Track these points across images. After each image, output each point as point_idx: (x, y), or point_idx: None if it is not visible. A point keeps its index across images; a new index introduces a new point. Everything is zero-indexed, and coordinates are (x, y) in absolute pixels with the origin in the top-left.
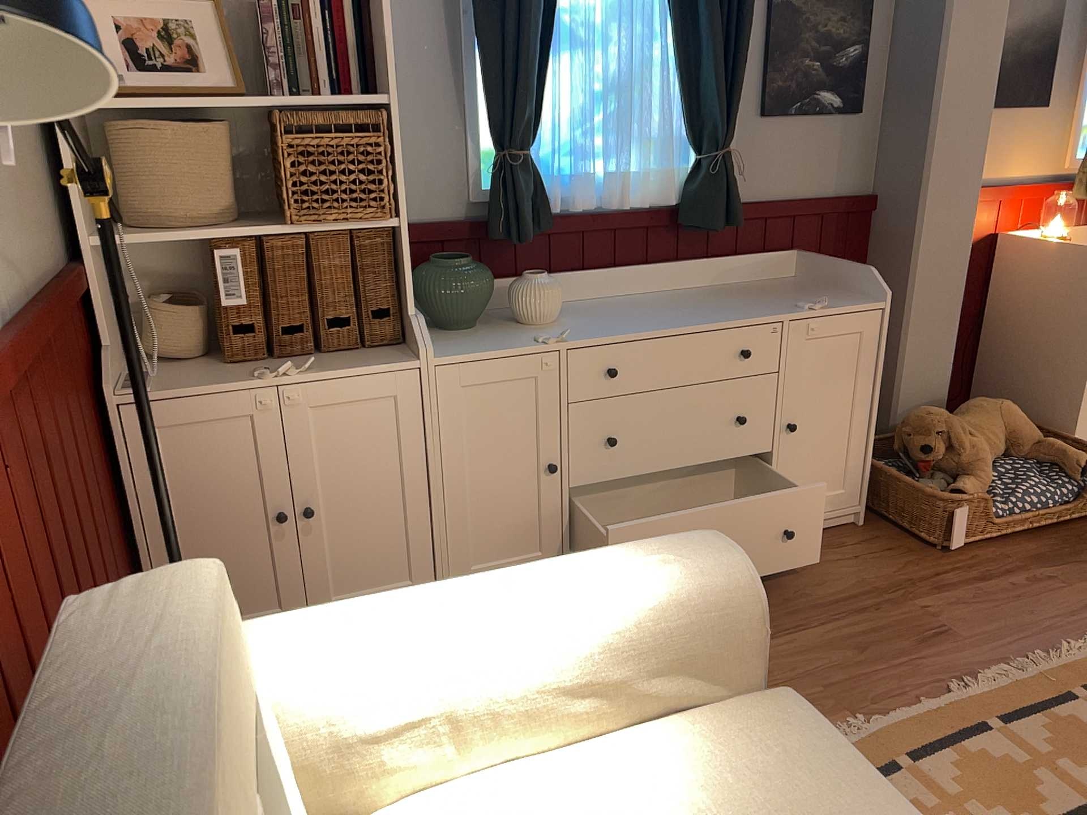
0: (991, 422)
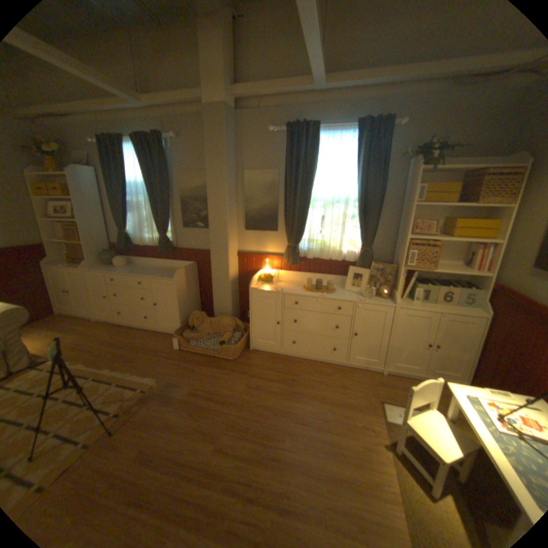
0: (217, 322)
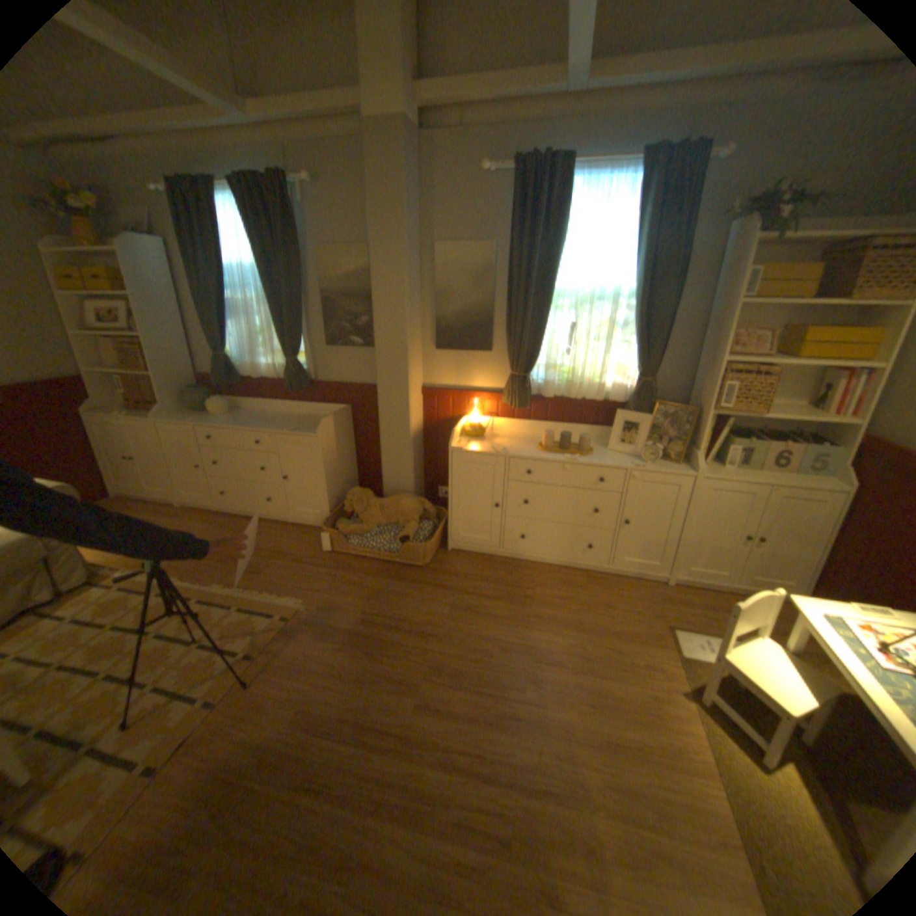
0: (393, 505)
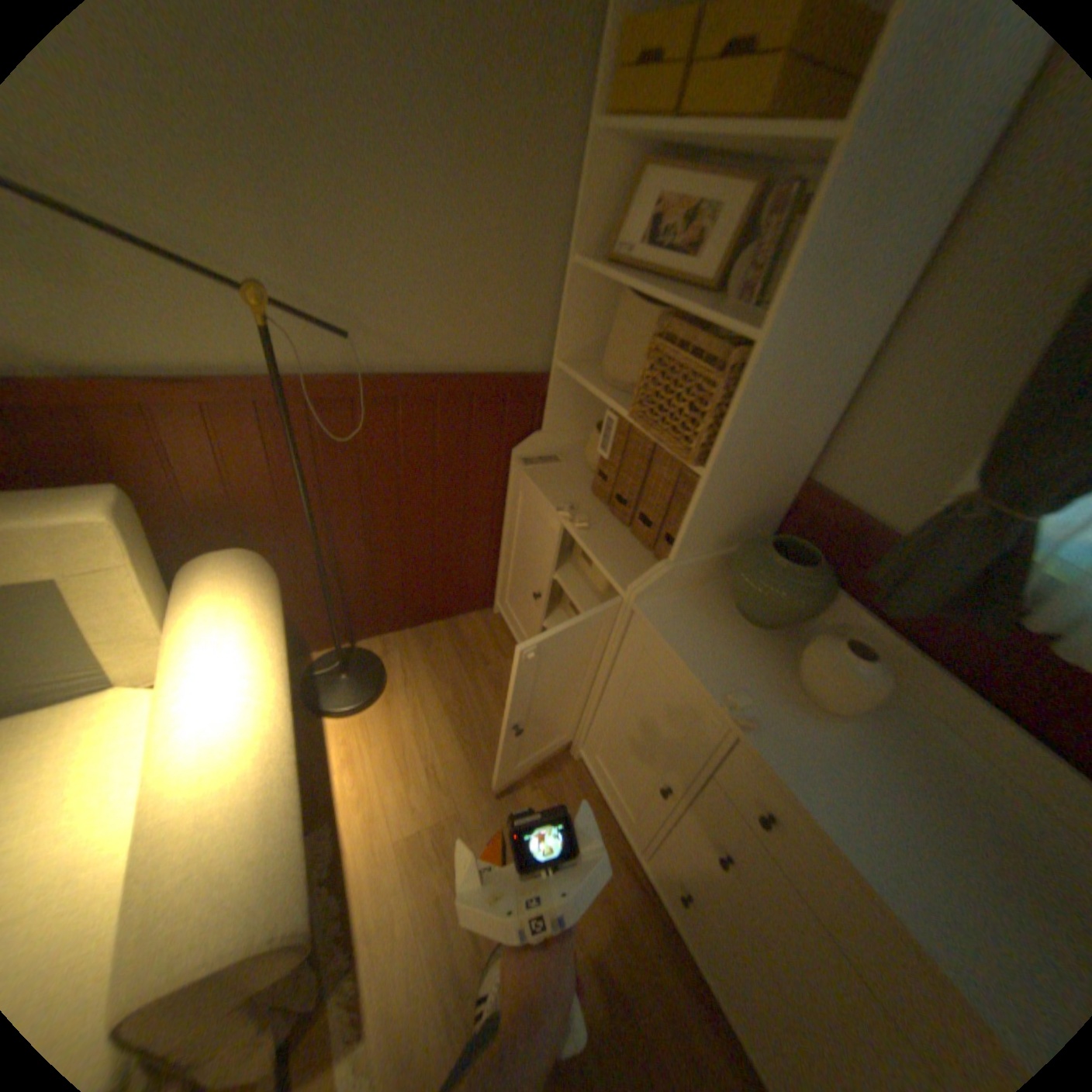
0: None
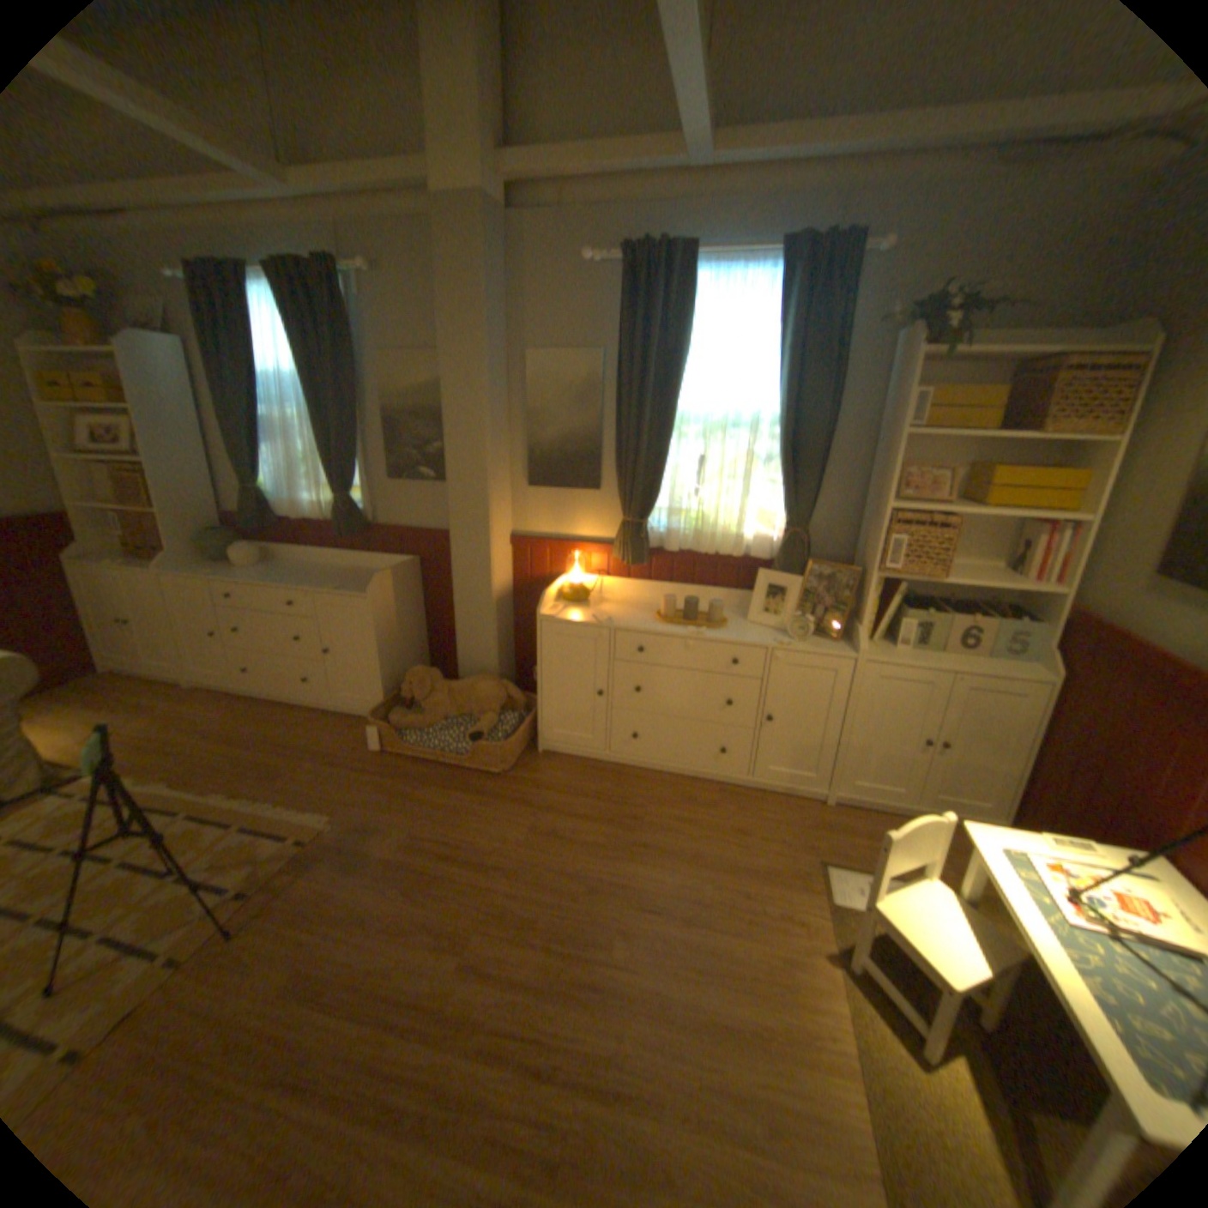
0: (466, 690)
